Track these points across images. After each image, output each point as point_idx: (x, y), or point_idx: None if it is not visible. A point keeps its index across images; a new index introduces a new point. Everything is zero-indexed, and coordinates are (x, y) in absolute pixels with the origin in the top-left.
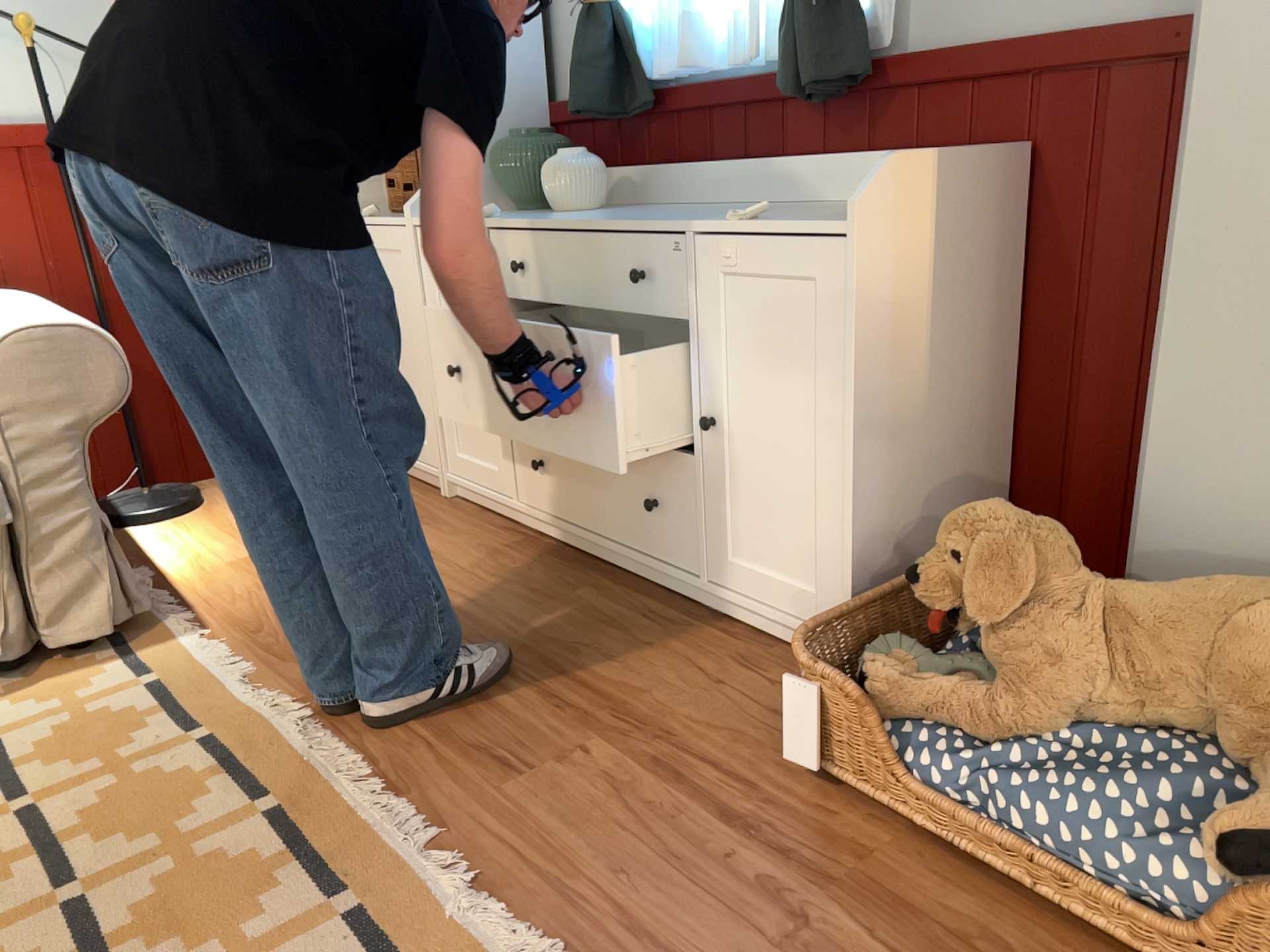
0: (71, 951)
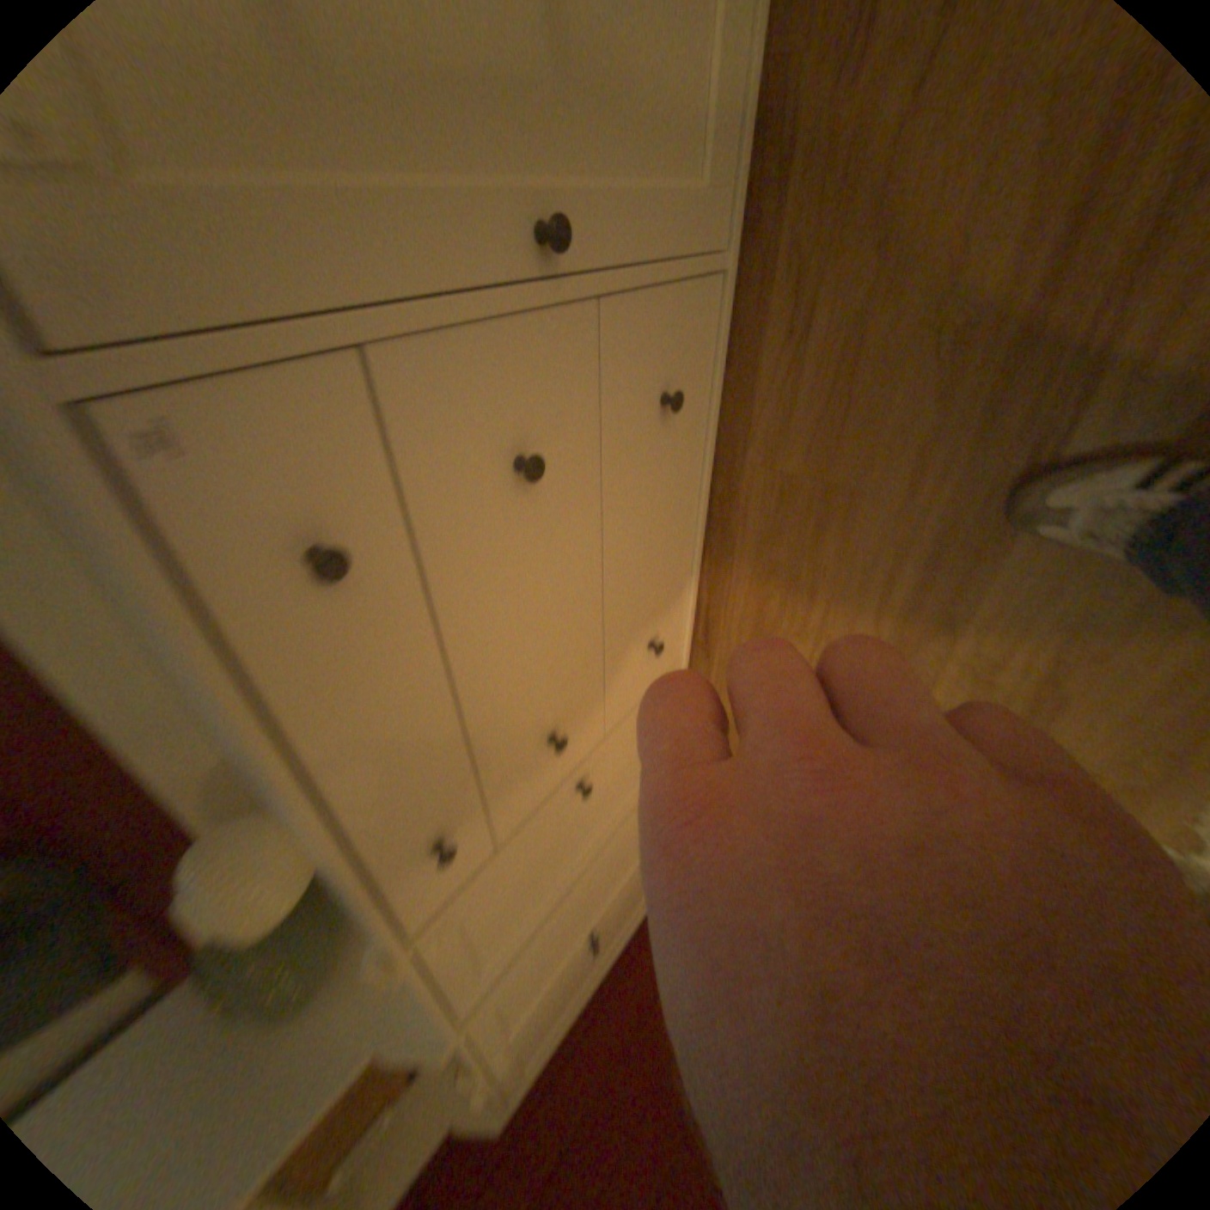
0: None
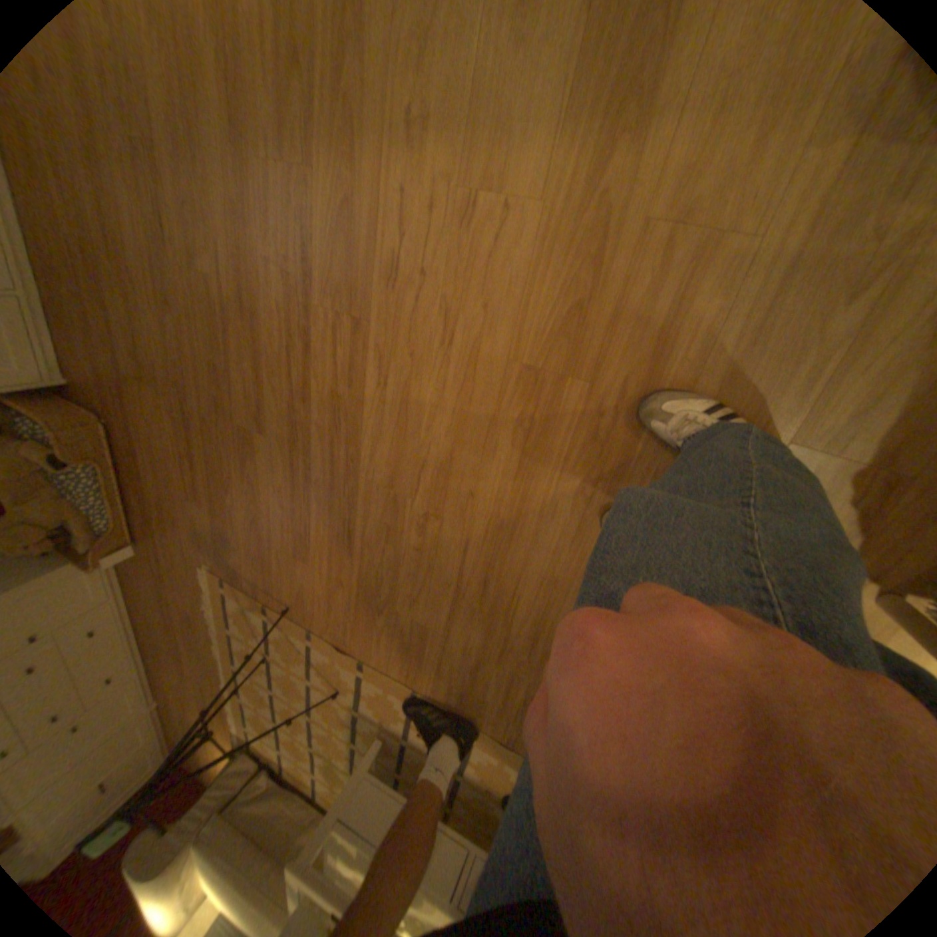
0: (265, 680)
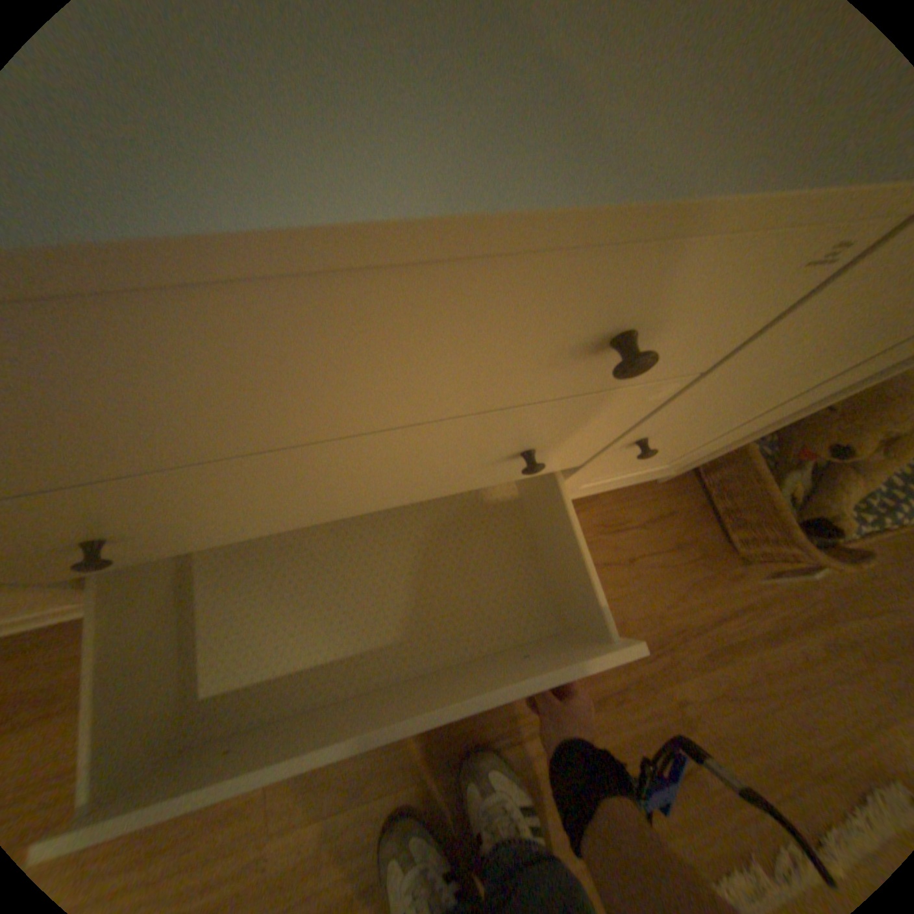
0: None
